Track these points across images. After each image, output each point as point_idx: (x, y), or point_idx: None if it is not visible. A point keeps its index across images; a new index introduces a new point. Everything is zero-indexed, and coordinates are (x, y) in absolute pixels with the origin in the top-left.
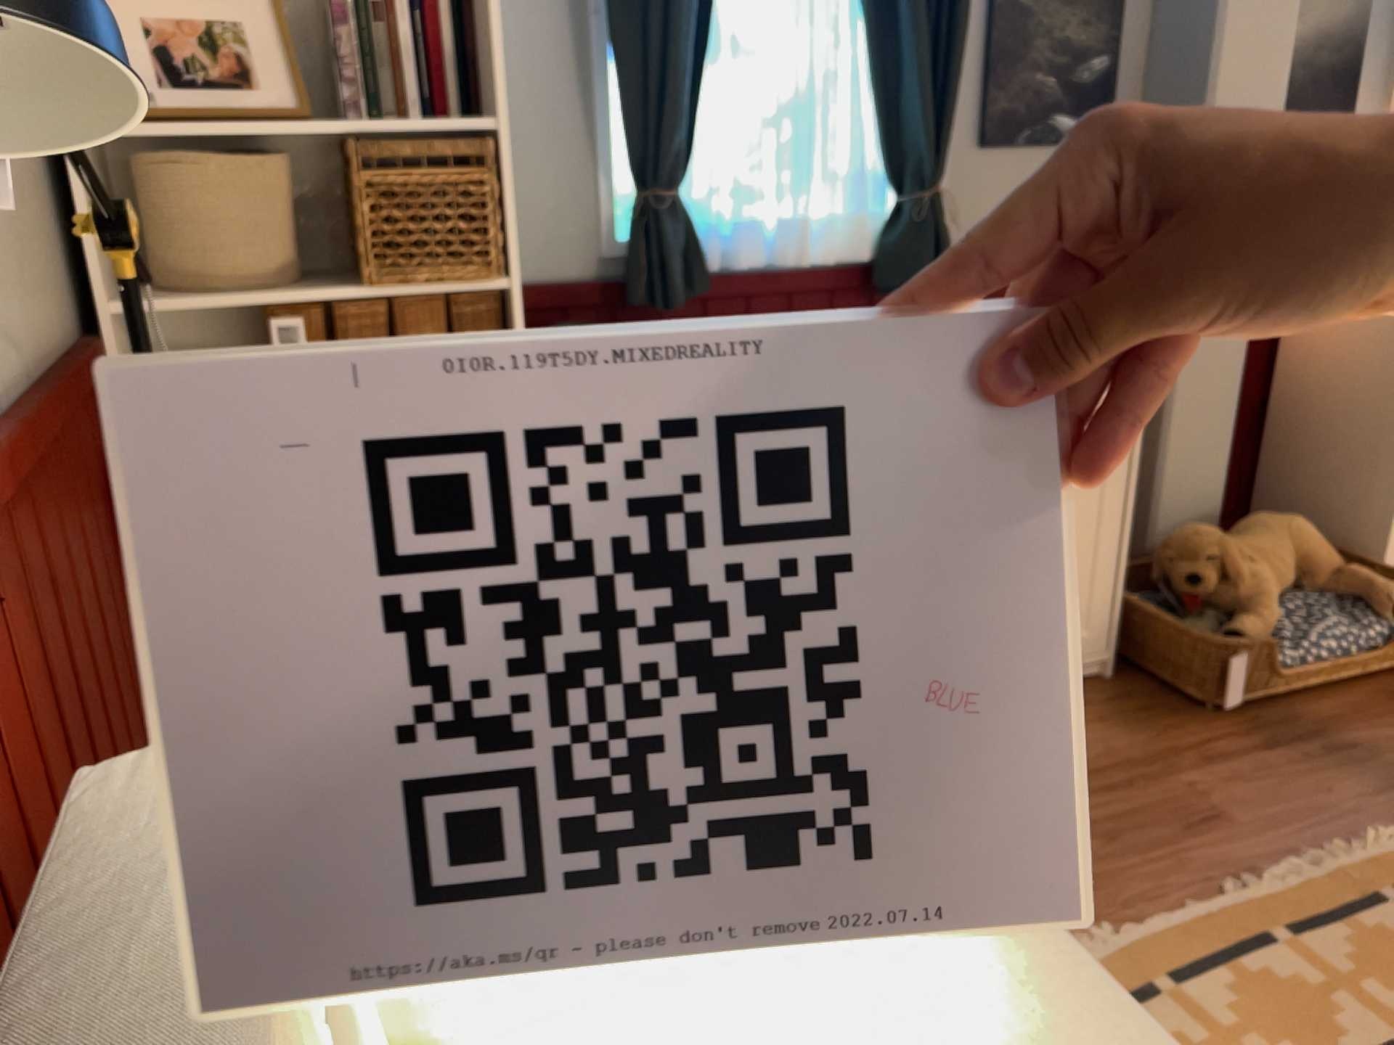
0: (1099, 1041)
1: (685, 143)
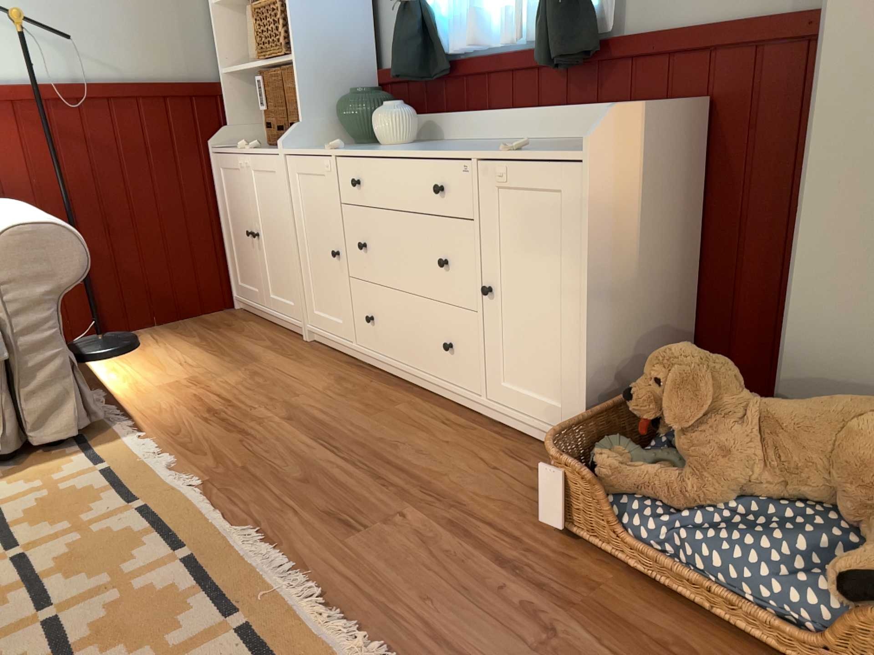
0: None
1: None
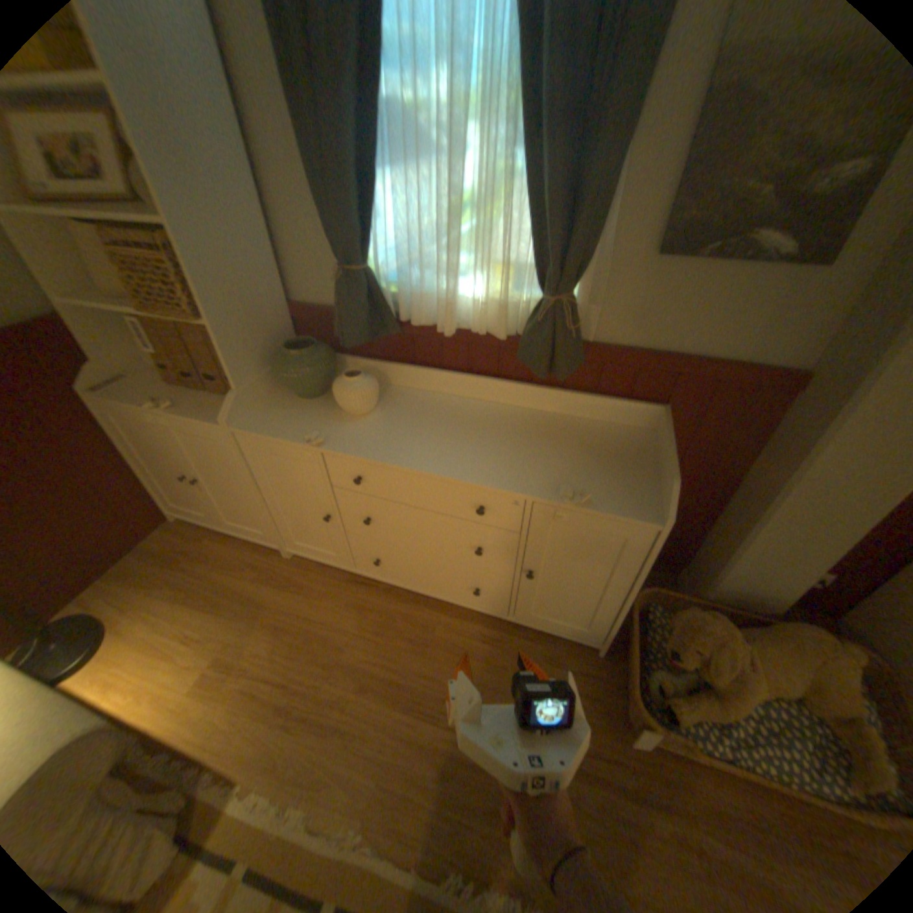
0: None
1: (359, 231)
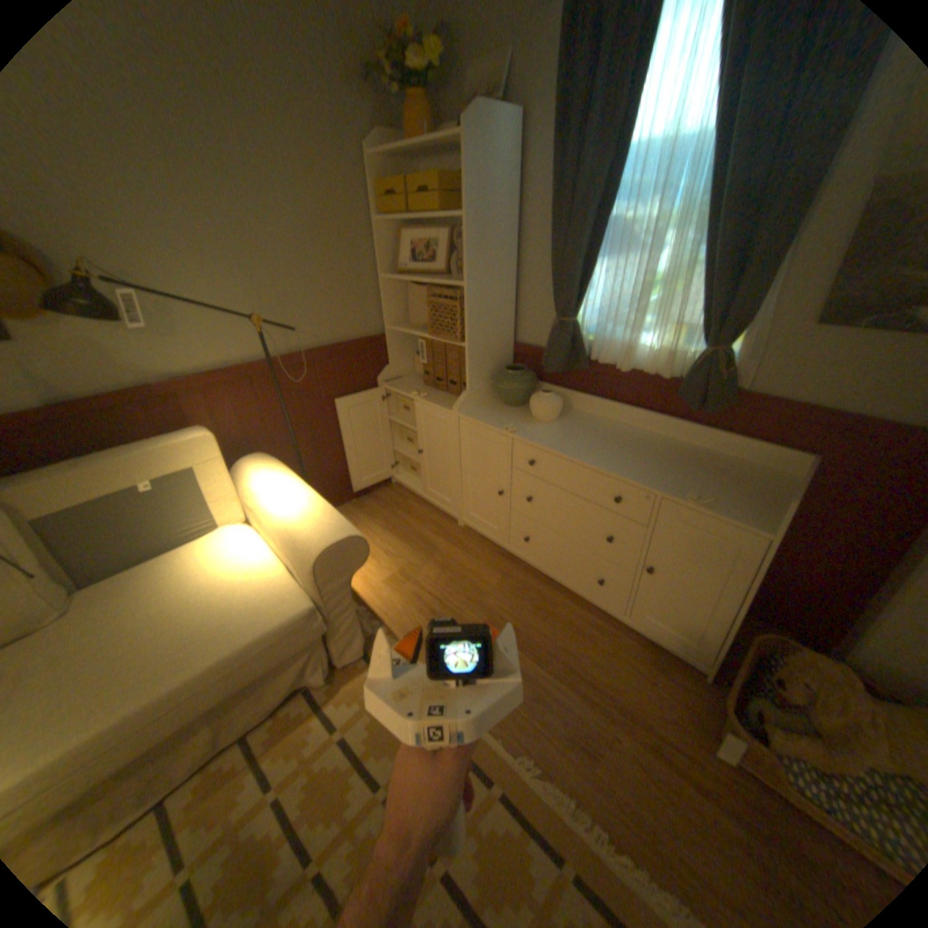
0: (234, 631)
1: (575, 296)
